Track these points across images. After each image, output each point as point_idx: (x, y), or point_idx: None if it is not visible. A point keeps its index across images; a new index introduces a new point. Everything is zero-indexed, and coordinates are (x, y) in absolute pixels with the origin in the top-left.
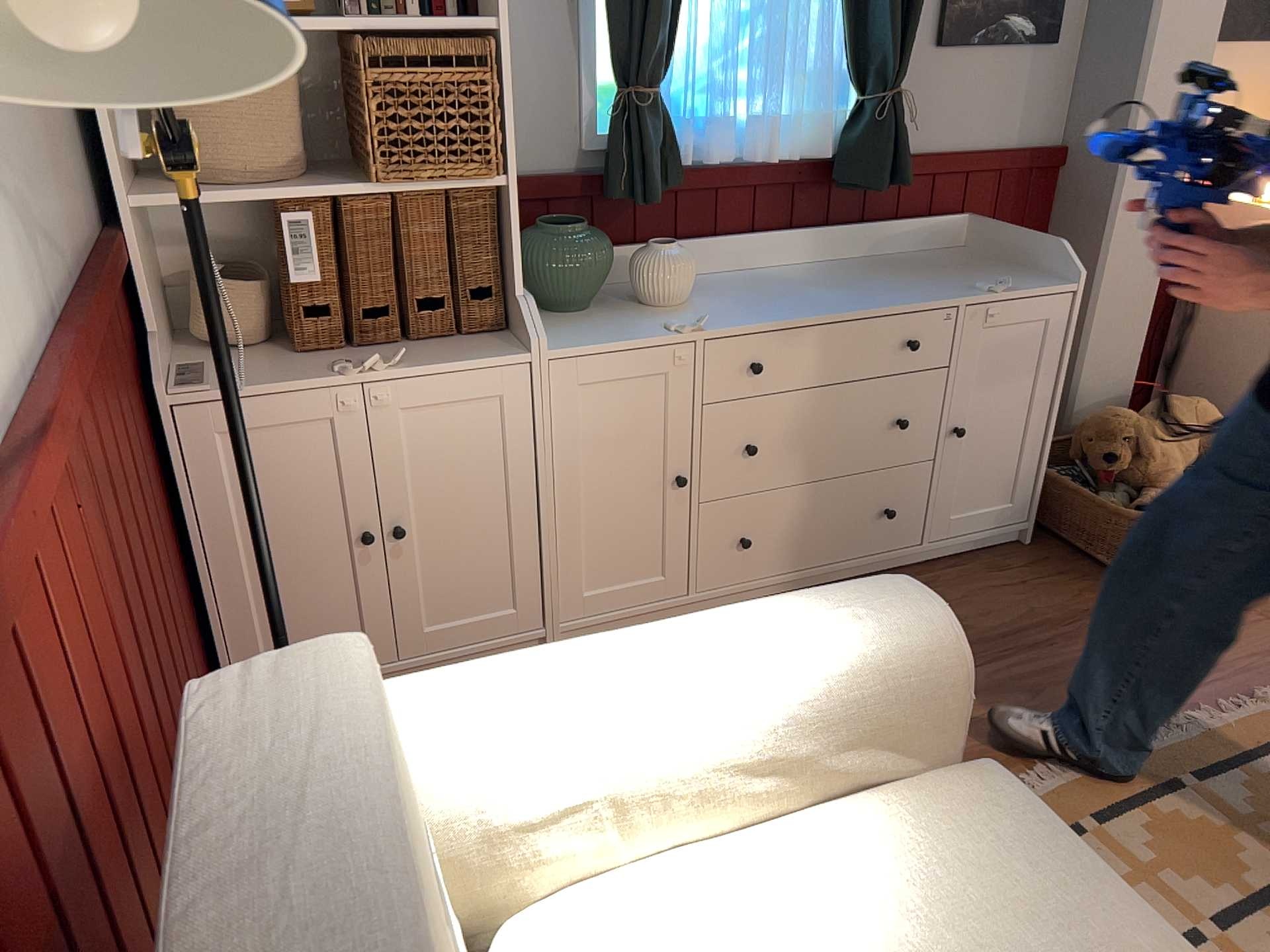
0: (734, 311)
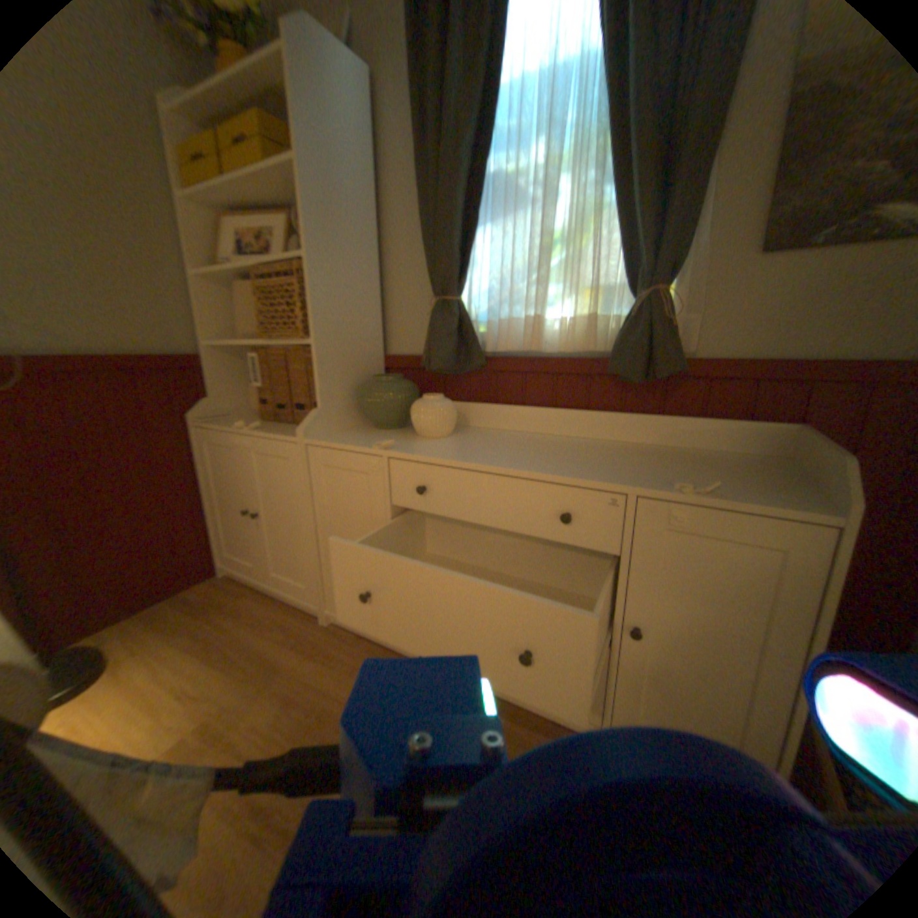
0: (445, 448)
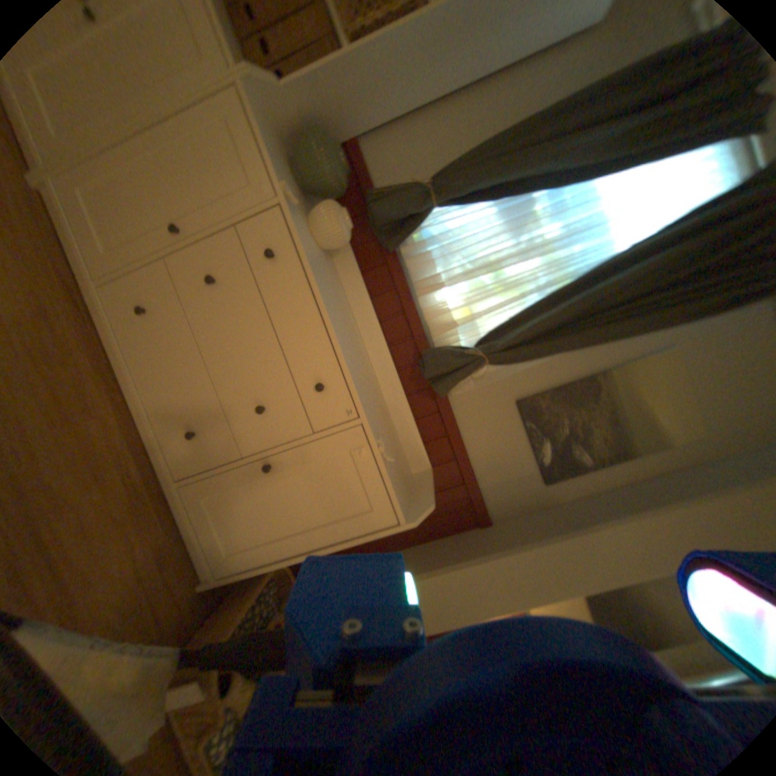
0: (313, 258)
